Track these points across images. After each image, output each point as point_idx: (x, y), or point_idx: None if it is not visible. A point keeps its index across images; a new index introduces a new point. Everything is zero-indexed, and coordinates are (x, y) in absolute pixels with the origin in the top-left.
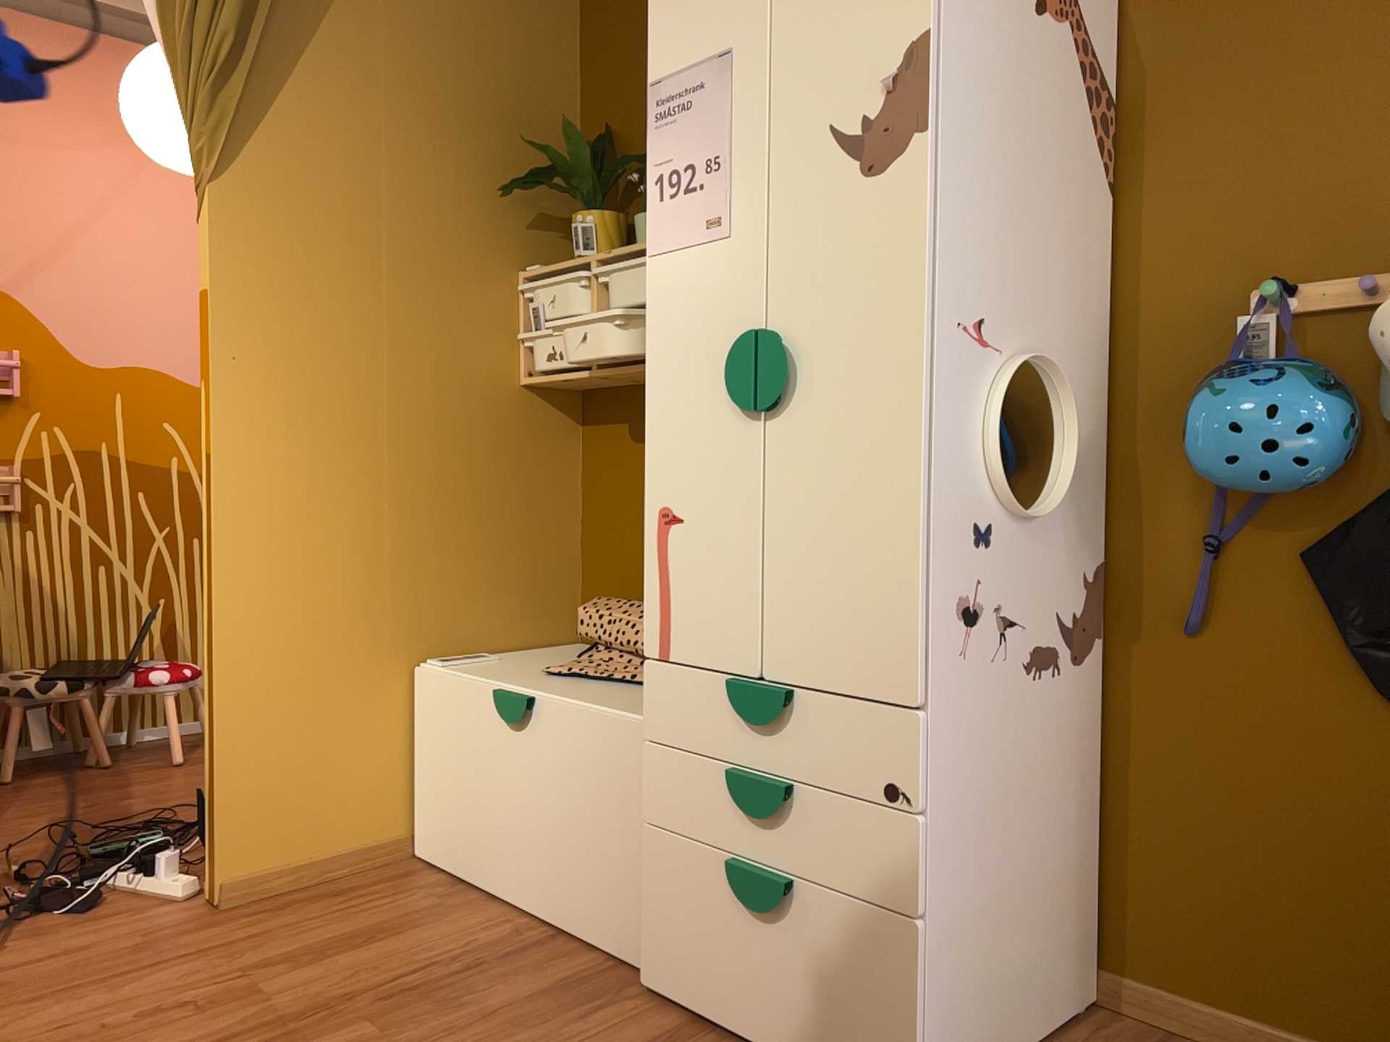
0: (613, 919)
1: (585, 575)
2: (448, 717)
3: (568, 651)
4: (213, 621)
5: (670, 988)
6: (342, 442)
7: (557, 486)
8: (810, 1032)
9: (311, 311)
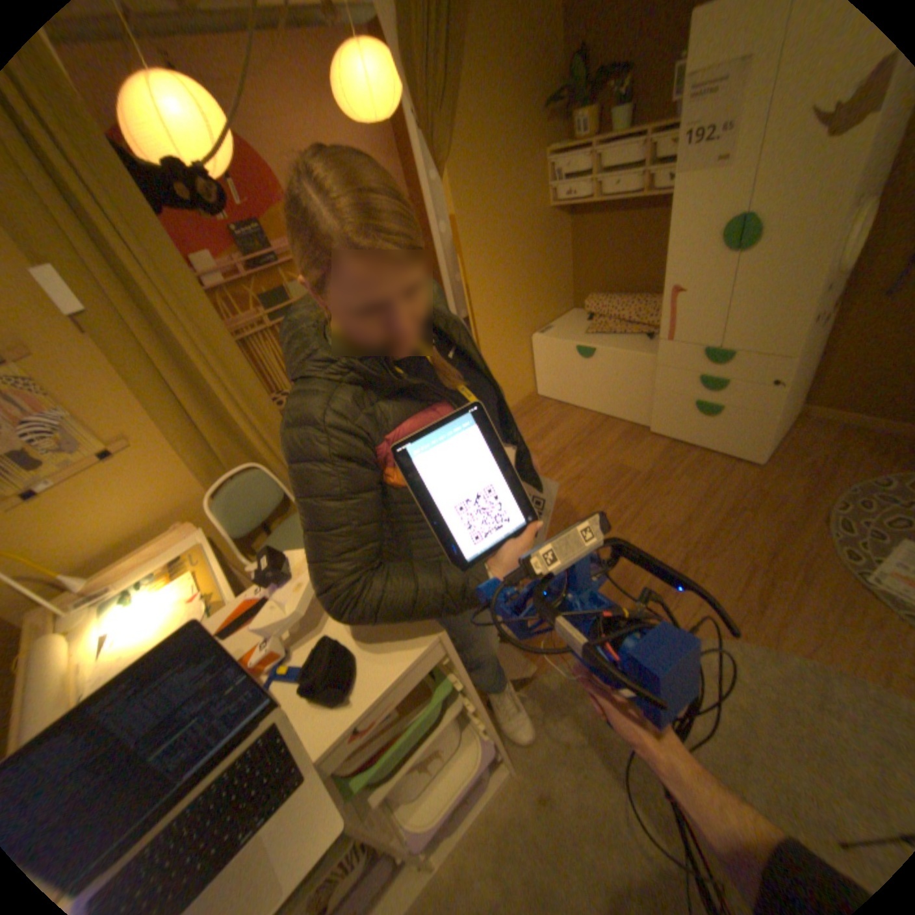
0: (633, 412)
1: (576, 281)
2: (552, 353)
3: (577, 315)
4: (479, 343)
5: (663, 431)
6: (501, 262)
7: (564, 247)
8: (723, 442)
9: (484, 209)
